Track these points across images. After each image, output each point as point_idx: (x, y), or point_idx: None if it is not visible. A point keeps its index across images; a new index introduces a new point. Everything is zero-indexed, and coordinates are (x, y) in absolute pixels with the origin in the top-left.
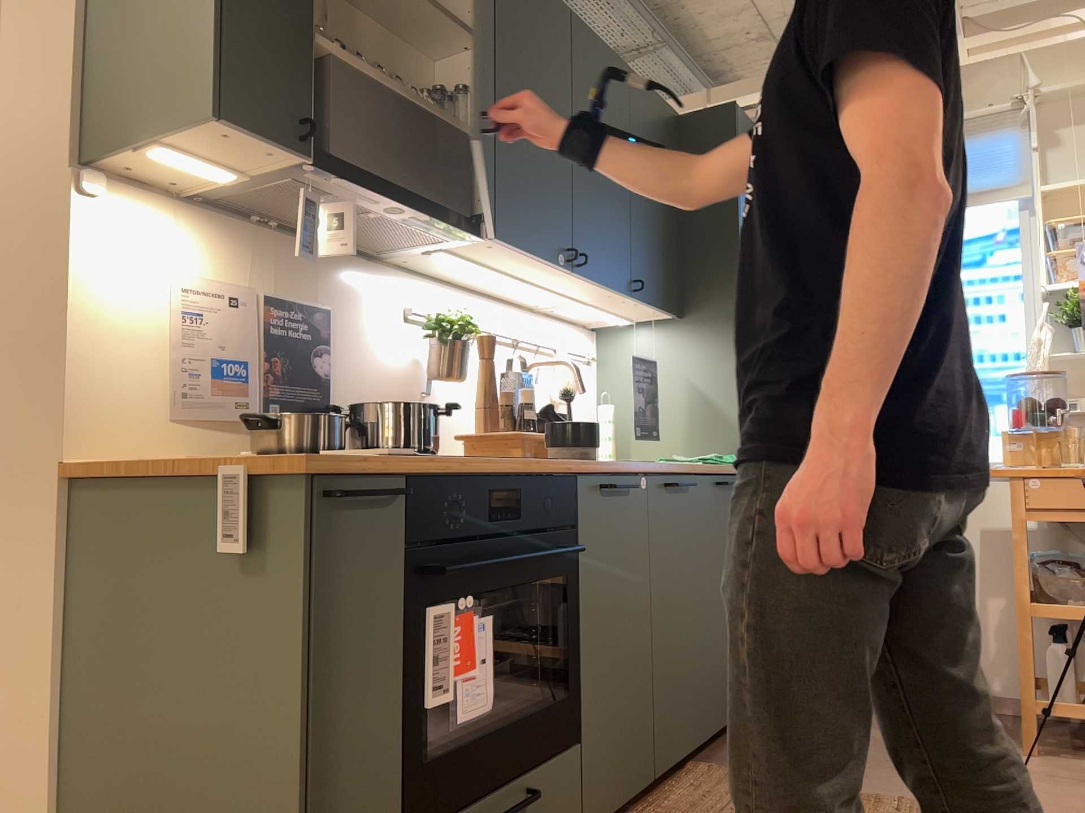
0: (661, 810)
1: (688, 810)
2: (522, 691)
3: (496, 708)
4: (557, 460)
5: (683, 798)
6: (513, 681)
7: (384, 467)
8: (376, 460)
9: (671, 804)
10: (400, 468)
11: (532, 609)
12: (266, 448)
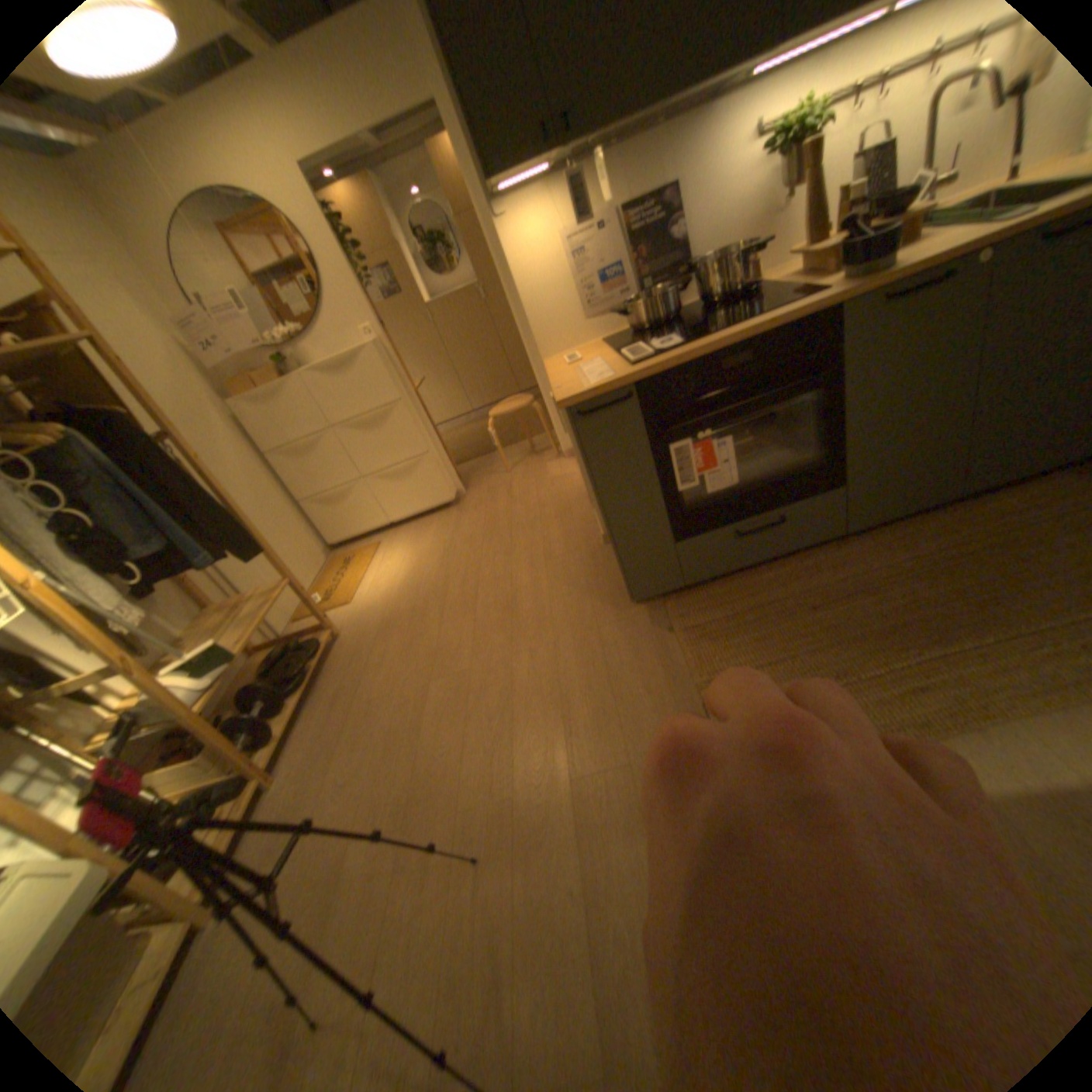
0: (966, 513)
1: (992, 518)
2: (803, 452)
3: (766, 470)
4: (823, 291)
5: (1001, 507)
6: (779, 454)
7: (614, 384)
8: (615, 377)
9: (983, 510)
10: (631, 376)
11: (807, 403)
12: (631, 323)
